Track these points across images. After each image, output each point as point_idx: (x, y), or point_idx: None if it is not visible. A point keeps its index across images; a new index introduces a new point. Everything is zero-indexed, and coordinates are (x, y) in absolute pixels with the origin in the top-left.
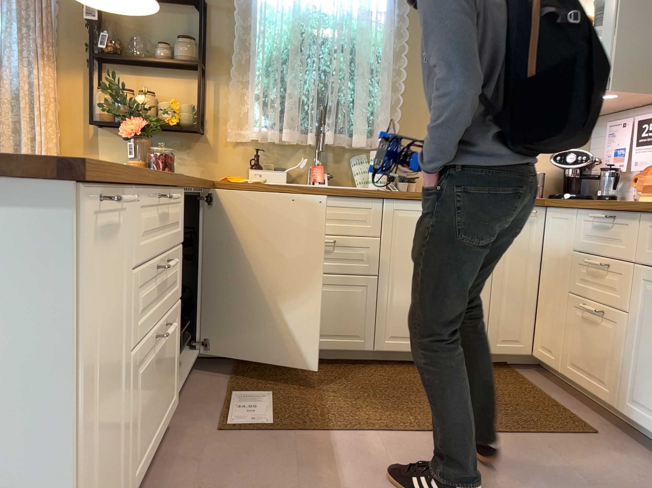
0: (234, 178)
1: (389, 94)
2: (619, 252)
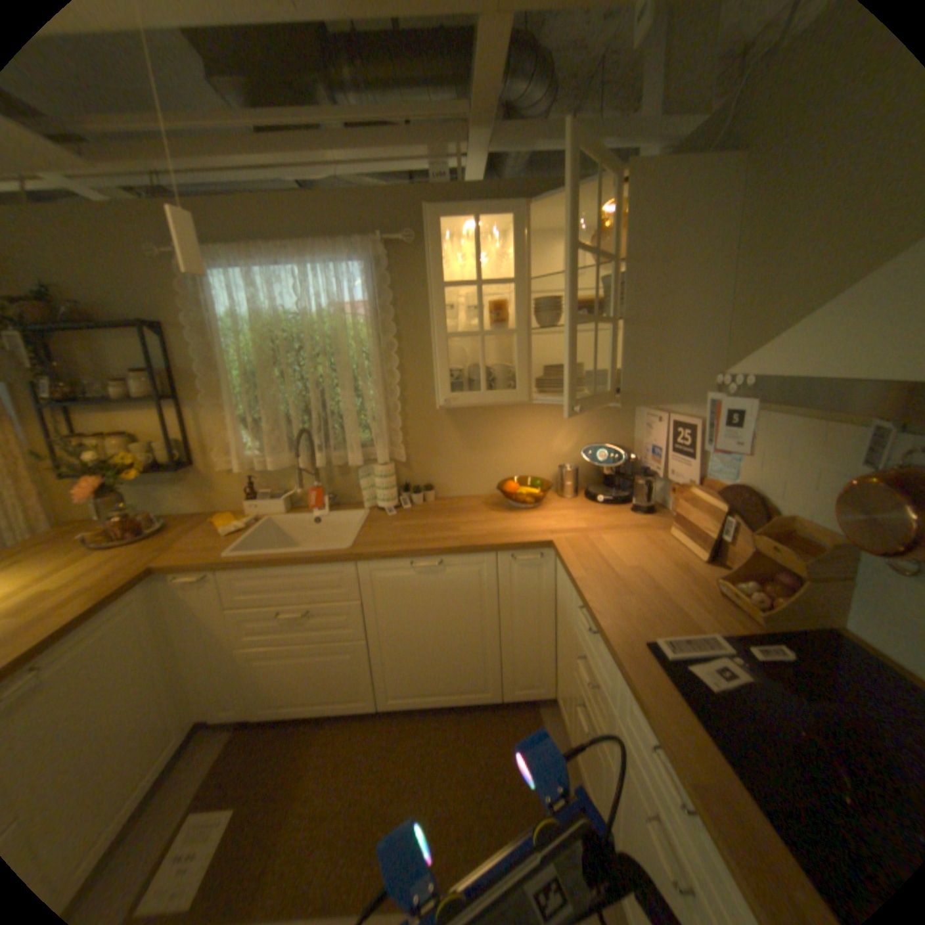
0: (217, 522)
1: (387, 397)
2: (606, 685)
